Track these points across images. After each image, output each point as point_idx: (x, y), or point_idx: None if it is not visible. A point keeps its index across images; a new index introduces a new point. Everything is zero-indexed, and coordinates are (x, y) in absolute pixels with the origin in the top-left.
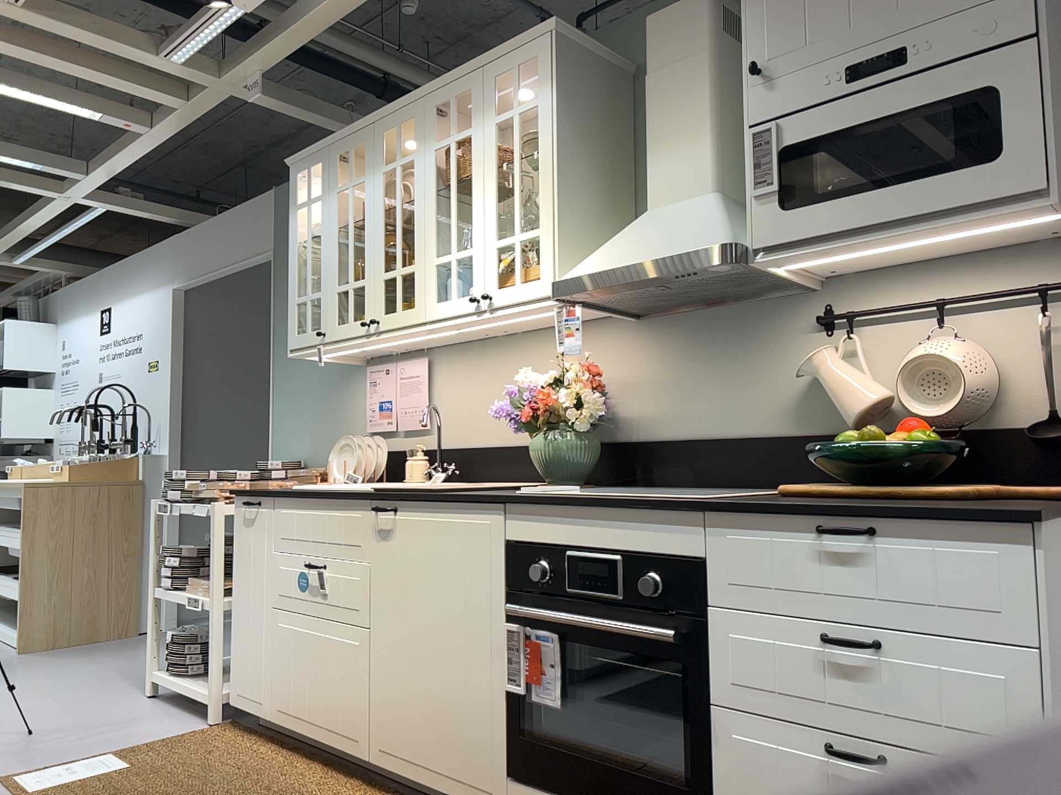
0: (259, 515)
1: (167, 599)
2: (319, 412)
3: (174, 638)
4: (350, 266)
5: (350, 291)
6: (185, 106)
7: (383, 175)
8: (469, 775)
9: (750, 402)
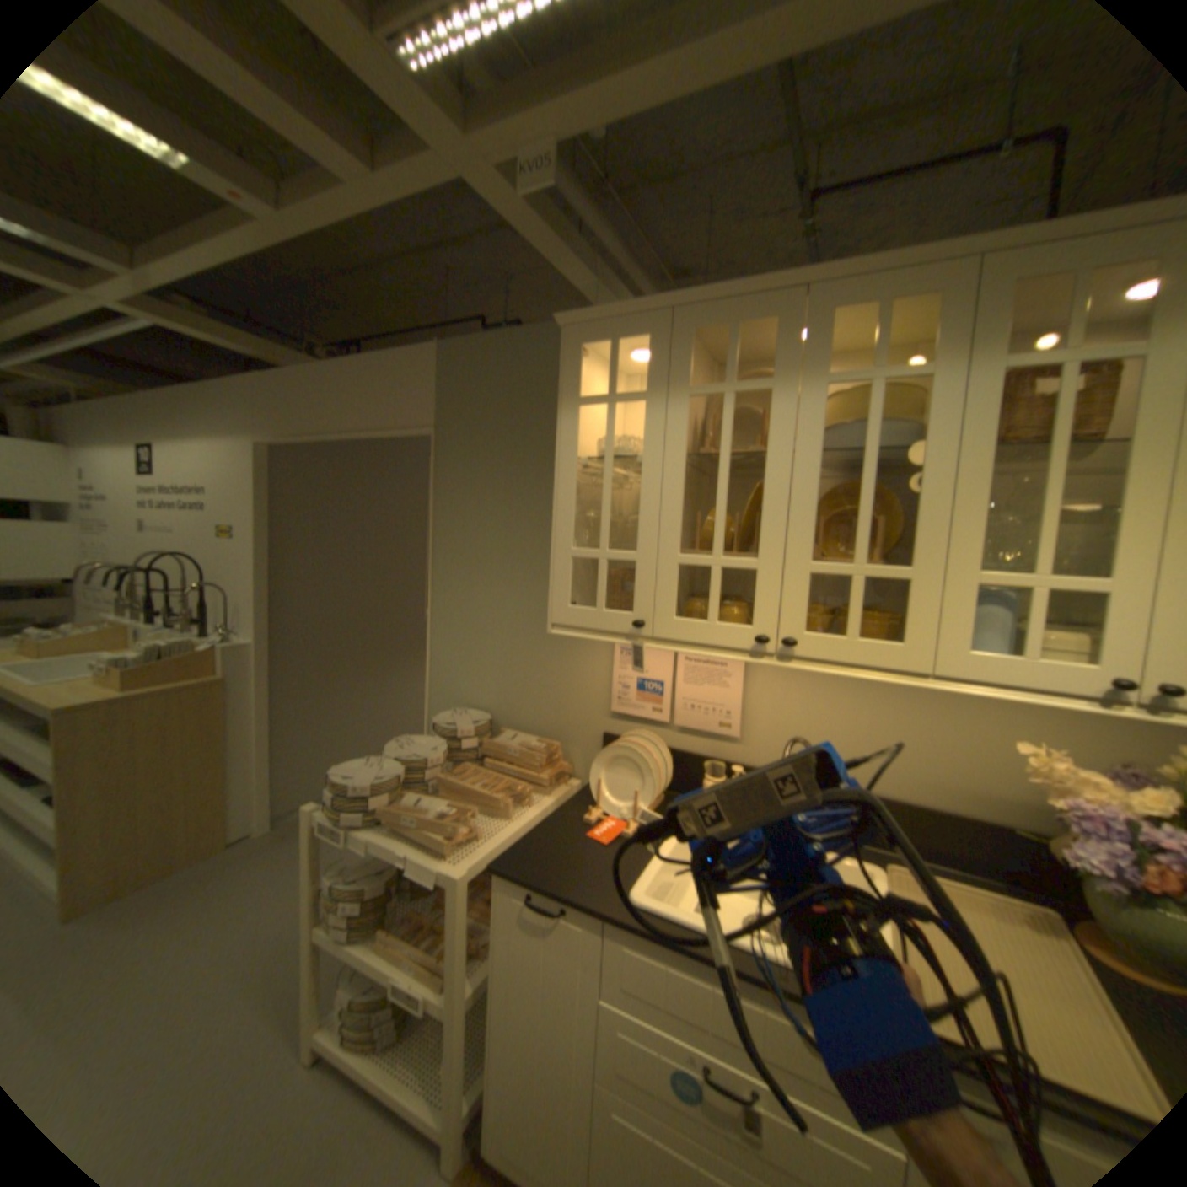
0: (560, 932)
1: (339, 960)
2: (516, 660)
3: (352, 1009)
4: (720, 530)
5: (717, 571)
6: (362, 176)
7: (829, 386)
8: None
9: None
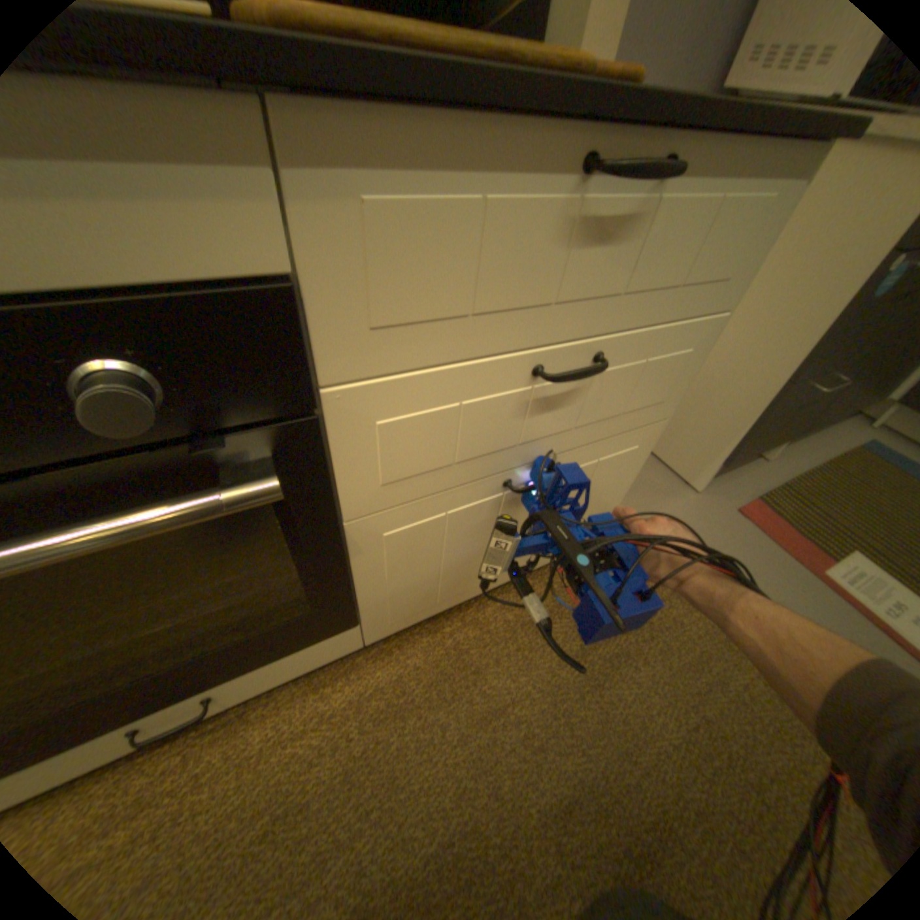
0: None
1: None
2: None
3: None
4: None
5: None
6: None
7: None
8: None
9: None
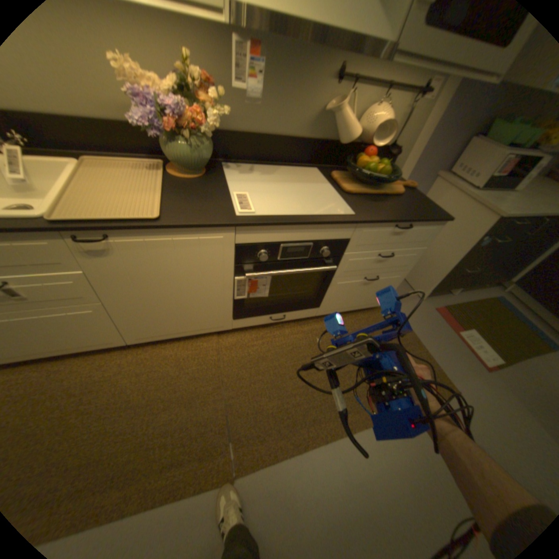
0: None
1: None
2: None
3: None
4: None
5: None
6: None
7: None
8: (209, 326)
9: (291, 115)
